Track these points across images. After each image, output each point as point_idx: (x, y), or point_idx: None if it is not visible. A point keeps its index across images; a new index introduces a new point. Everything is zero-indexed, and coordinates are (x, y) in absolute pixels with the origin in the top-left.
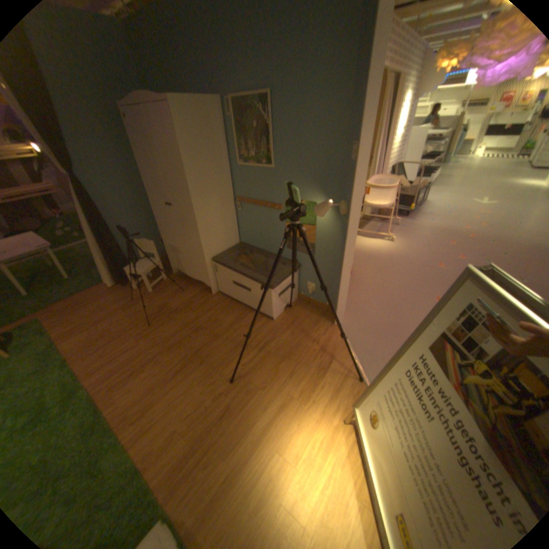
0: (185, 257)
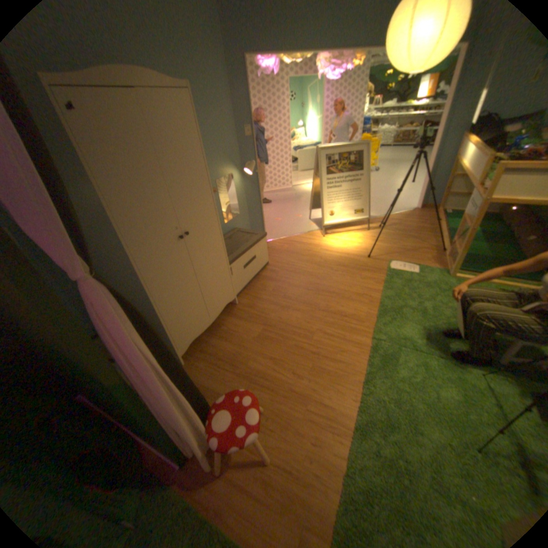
0: (202, 301)
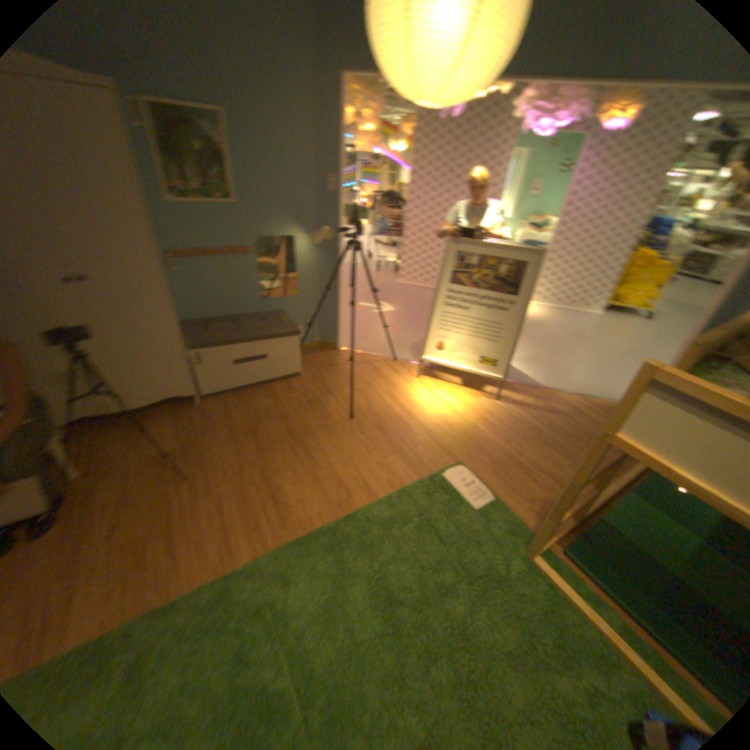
0: (119, 374)
